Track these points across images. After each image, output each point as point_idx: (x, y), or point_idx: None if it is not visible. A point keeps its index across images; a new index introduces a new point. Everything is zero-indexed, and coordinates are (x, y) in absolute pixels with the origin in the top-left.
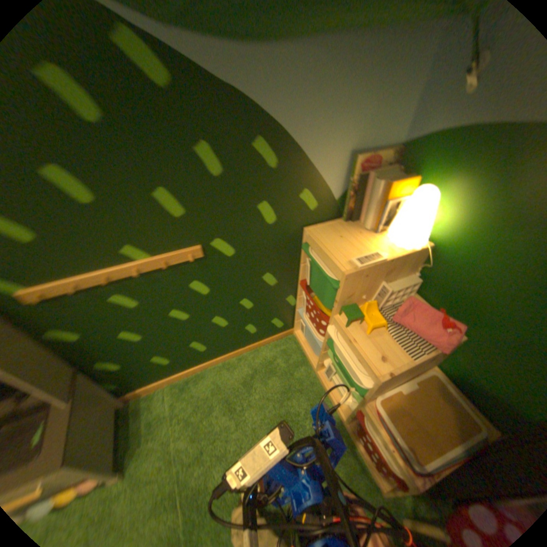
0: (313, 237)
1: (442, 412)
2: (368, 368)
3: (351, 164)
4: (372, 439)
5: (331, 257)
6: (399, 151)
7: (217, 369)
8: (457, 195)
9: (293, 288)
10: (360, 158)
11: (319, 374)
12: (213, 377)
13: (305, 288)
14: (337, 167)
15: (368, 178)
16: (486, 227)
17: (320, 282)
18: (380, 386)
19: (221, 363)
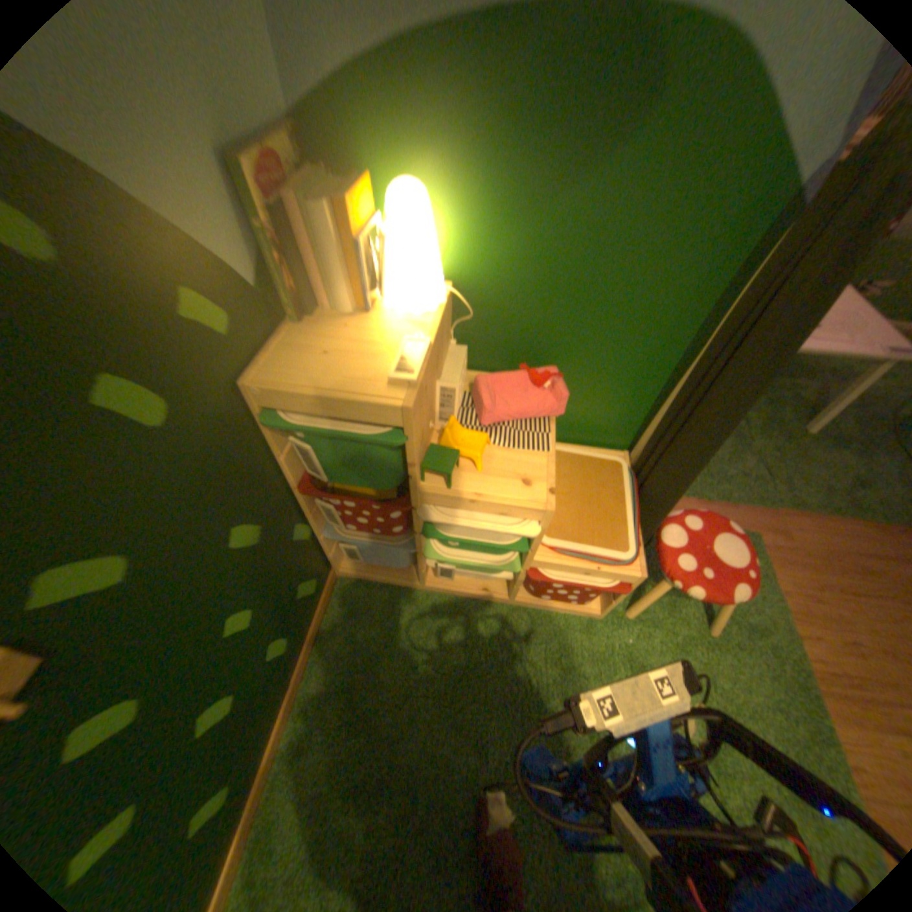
0: (275, 386)
1: (586, 479)
2: (519, 511)
3: (231, 182)
4: (559, 581)
5: (350, 397)
6: (293, 128)
7: (279, 778)
8: (441, 182)
9: (291, 508)
10: (244, 159)
11: (429, 583)
12: (286, 798)
13: (311, 490)
14: (208, 197)
15: (284, 205)
16: (506, 216)
17: (357, 456)
18: (549, 516)
19: (273, 759)
